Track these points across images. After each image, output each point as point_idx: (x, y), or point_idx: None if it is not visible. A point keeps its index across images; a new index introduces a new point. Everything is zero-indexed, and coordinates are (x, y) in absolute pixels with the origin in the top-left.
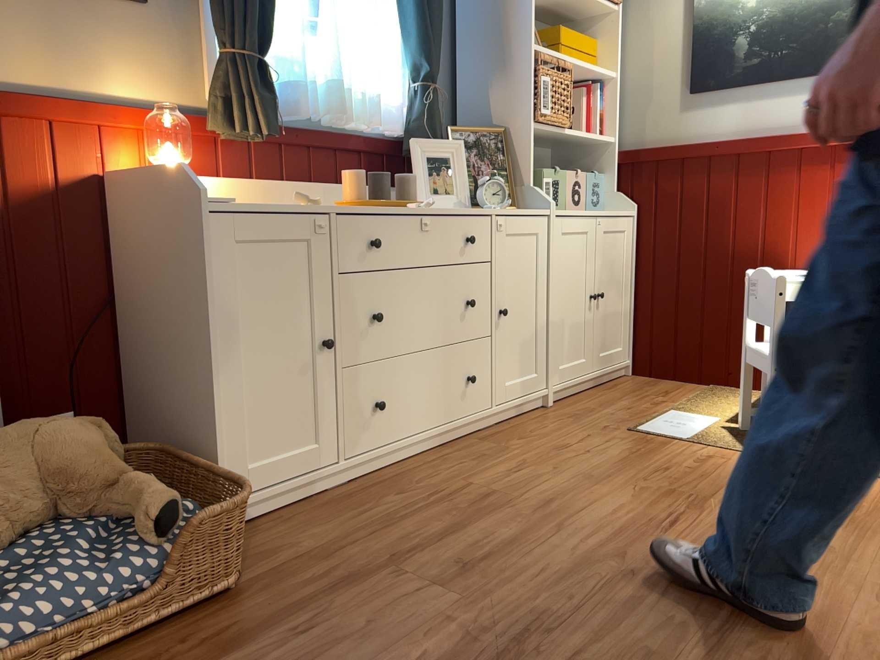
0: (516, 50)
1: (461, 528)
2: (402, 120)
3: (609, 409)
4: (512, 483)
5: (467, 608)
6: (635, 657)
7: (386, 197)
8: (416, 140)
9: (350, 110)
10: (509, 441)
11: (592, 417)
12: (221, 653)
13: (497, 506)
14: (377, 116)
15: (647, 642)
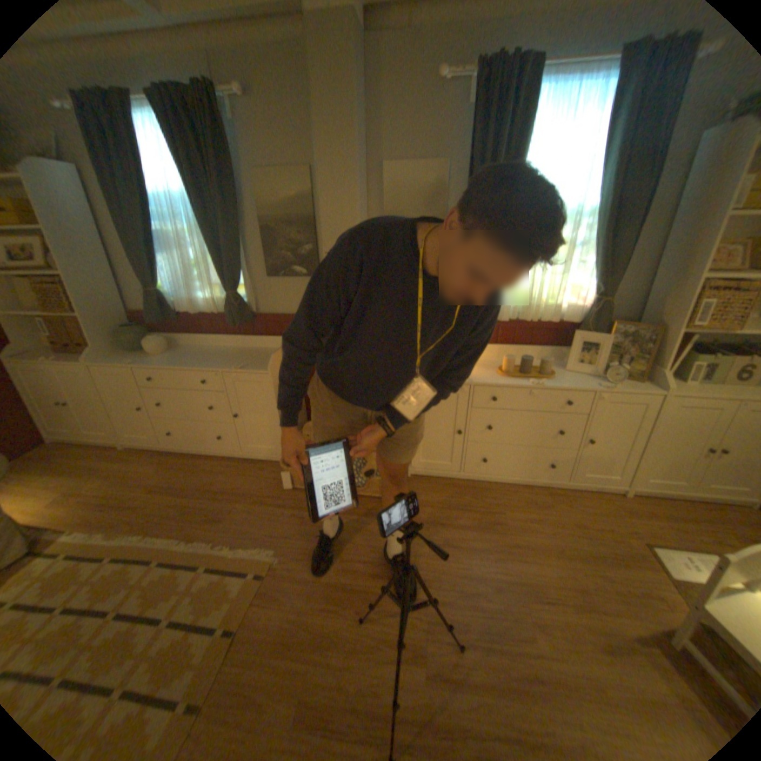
0: (692, 277)
1: (468, 531)
2: (589, 311)
3: (668, 526)
4: (520, 528)
5: (424, 559)
6: (437, 622)
7: (527, 371)
8: (585, 329)
9: (544, 311)
10: (561, 505)
11: (640, 524)
12: (365, 516)
13: (495, 533)
14: (566, 312)
15: (448, 623)
